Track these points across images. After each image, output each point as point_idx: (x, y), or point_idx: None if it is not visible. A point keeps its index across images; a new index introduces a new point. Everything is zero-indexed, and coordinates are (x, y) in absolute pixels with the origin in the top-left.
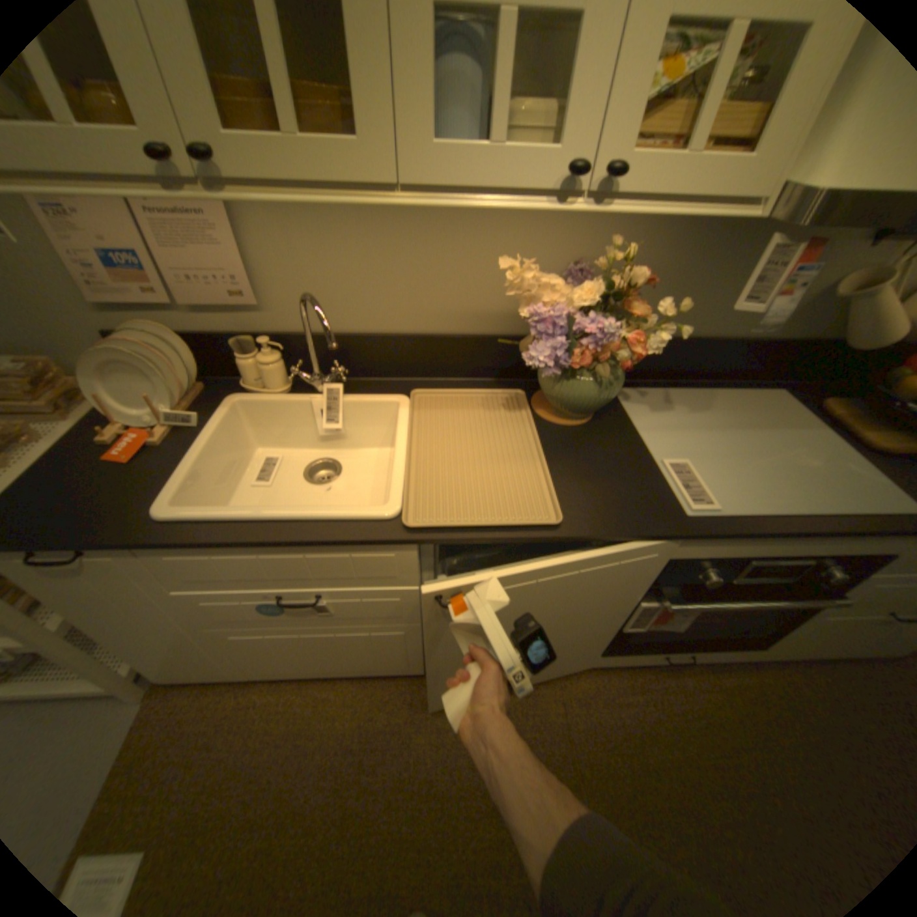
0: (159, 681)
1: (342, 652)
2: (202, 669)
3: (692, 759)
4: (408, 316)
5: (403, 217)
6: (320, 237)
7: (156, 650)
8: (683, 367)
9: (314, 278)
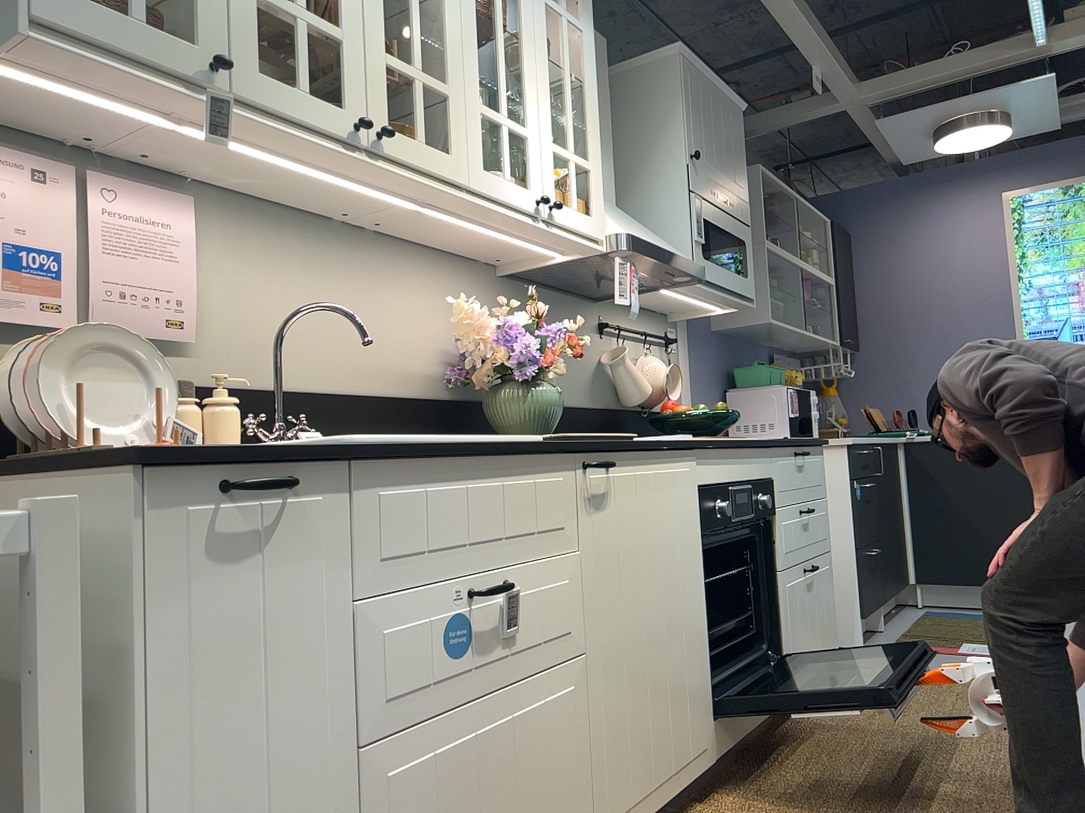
0: None
1: (515, 788)
2: None
3: (852, 773)
4: (347, 372)
5: (343, 272)
6: (271, 278)
7: None
8: None
9: (258, 320)
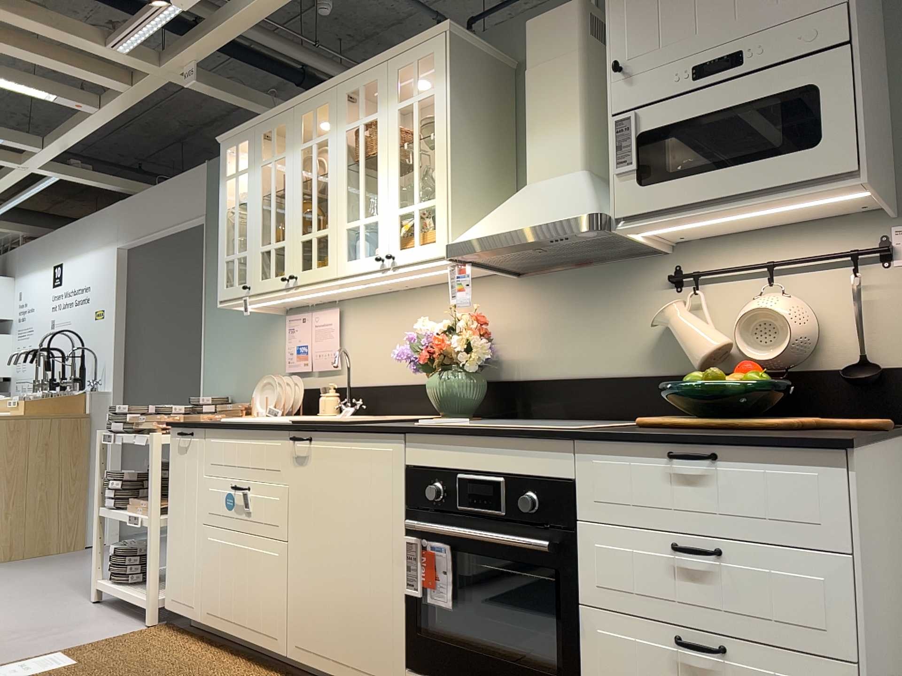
0: (167, 603)
1: (247, 580)
2: (187, 586)
3: None
4: (402, 372)
5: (402, 316)
6: (370, 331)
7: (180, 548)
8: (576, 405)
9: (365, 353)
